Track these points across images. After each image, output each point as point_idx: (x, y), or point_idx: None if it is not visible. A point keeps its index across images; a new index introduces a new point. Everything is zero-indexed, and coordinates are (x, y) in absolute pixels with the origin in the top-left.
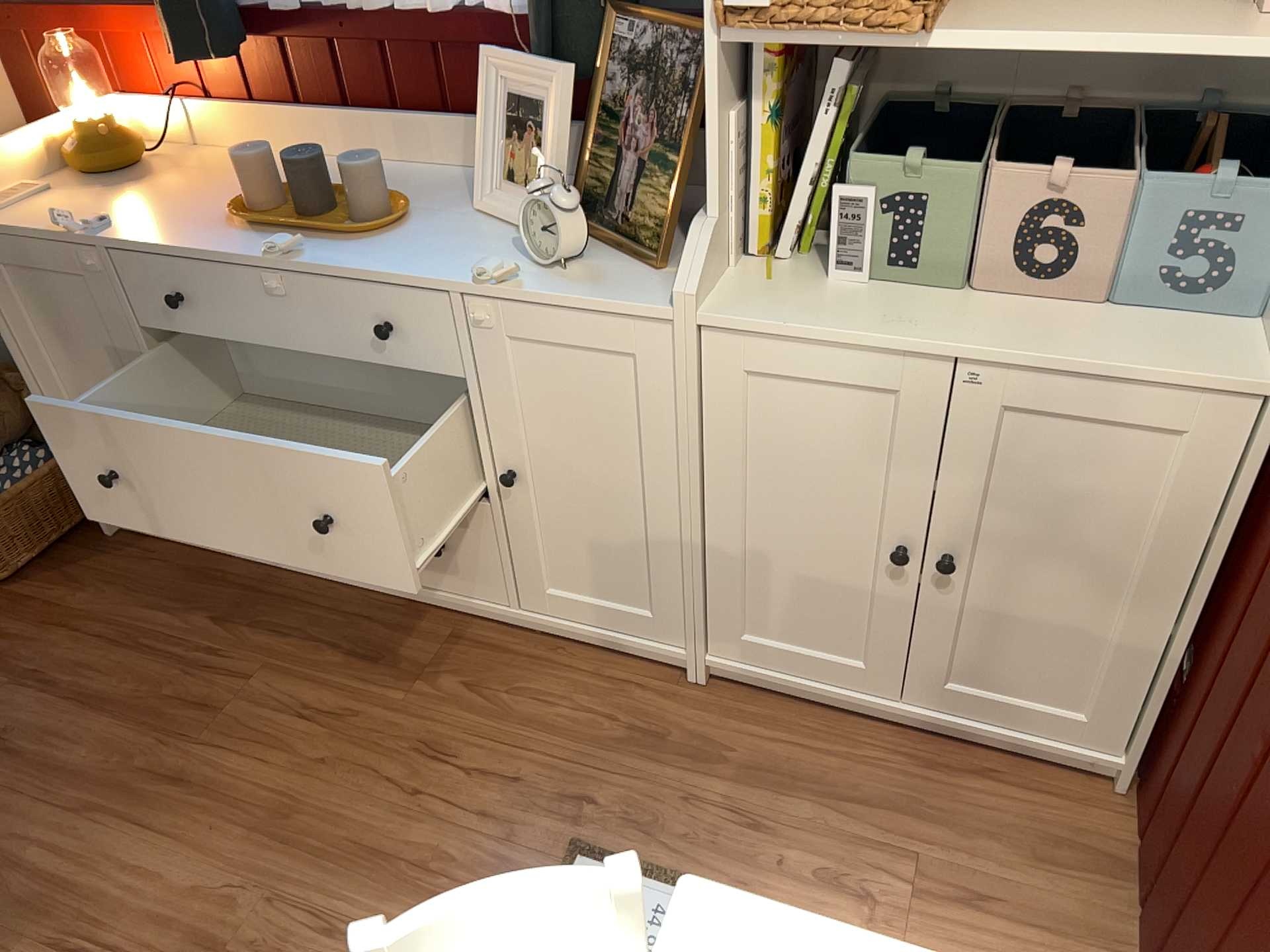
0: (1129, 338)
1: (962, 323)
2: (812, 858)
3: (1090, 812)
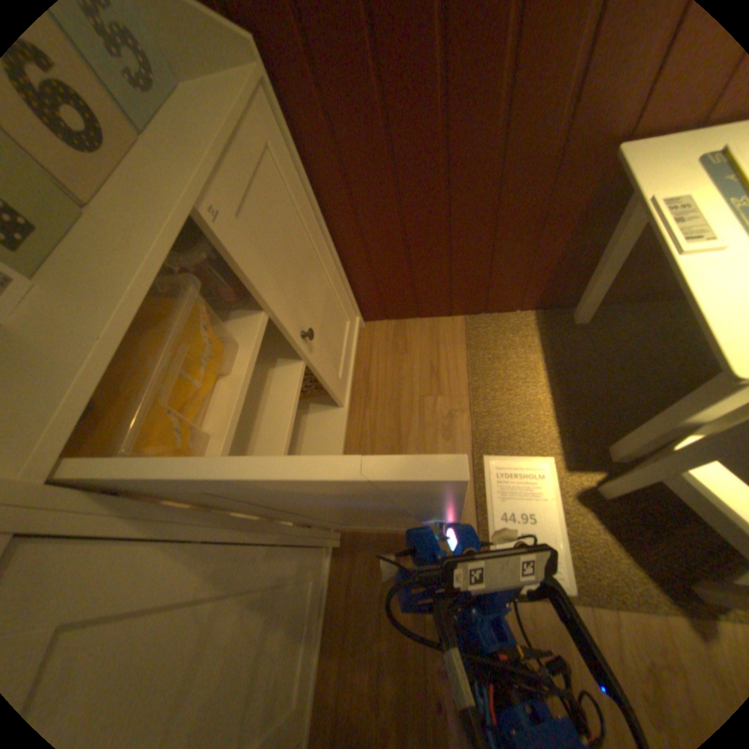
0: (186, 115)
1: (136, 194)
2: (443, 440)
3: (378, 333)
